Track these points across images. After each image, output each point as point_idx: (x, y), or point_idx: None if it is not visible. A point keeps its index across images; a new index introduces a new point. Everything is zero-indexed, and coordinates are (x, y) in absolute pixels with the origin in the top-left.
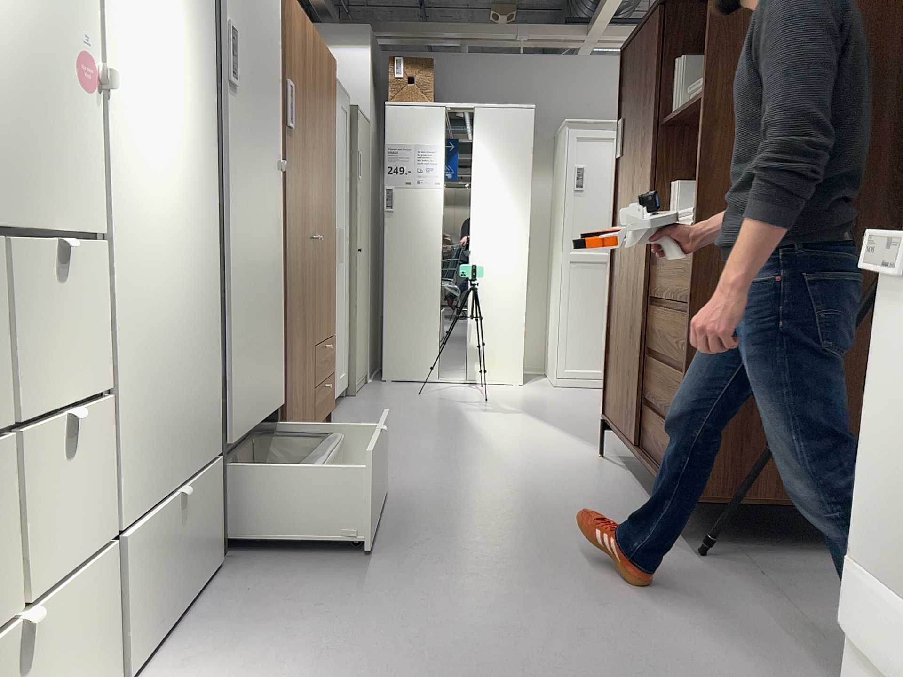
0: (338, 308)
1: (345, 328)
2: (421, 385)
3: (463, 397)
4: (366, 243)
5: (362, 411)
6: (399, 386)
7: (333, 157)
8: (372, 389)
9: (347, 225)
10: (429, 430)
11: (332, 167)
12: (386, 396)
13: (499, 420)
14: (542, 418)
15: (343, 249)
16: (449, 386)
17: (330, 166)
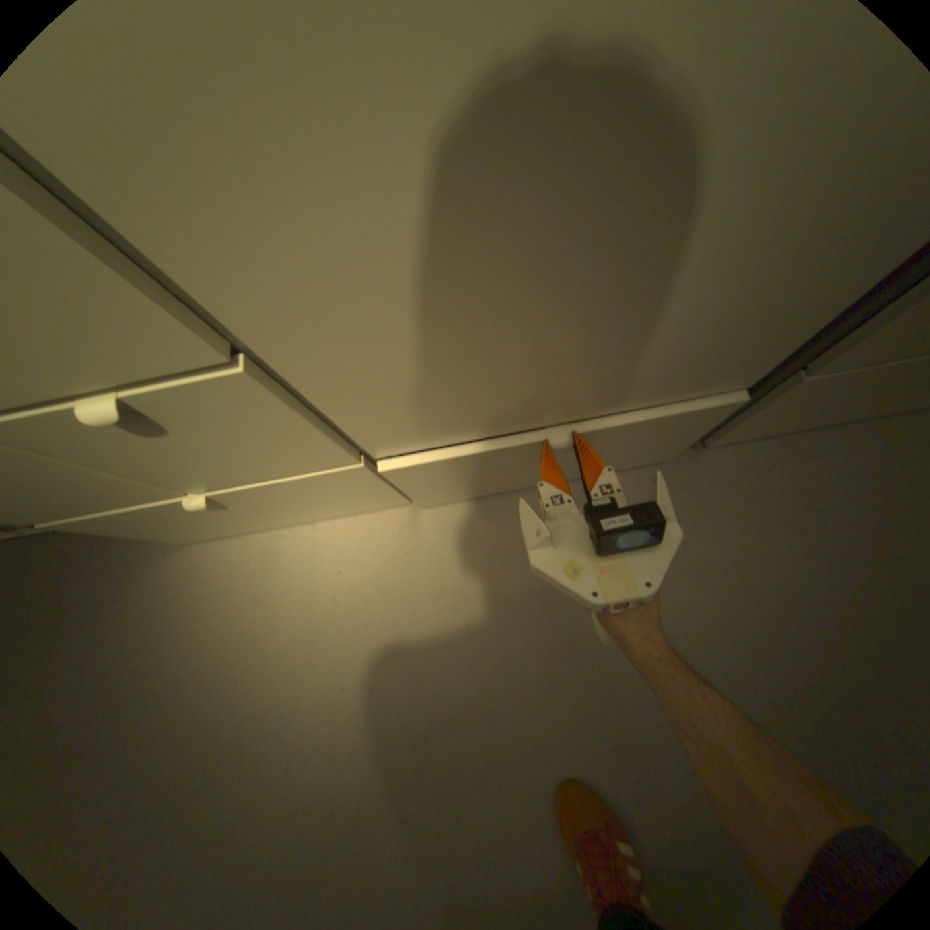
0: None
1: None
2: None
3: None
4: None
5: None
6: None
7: None
8: None
9: None
10: None
11: None
12: None
13: None
14: None
15: None
16: None
17: None
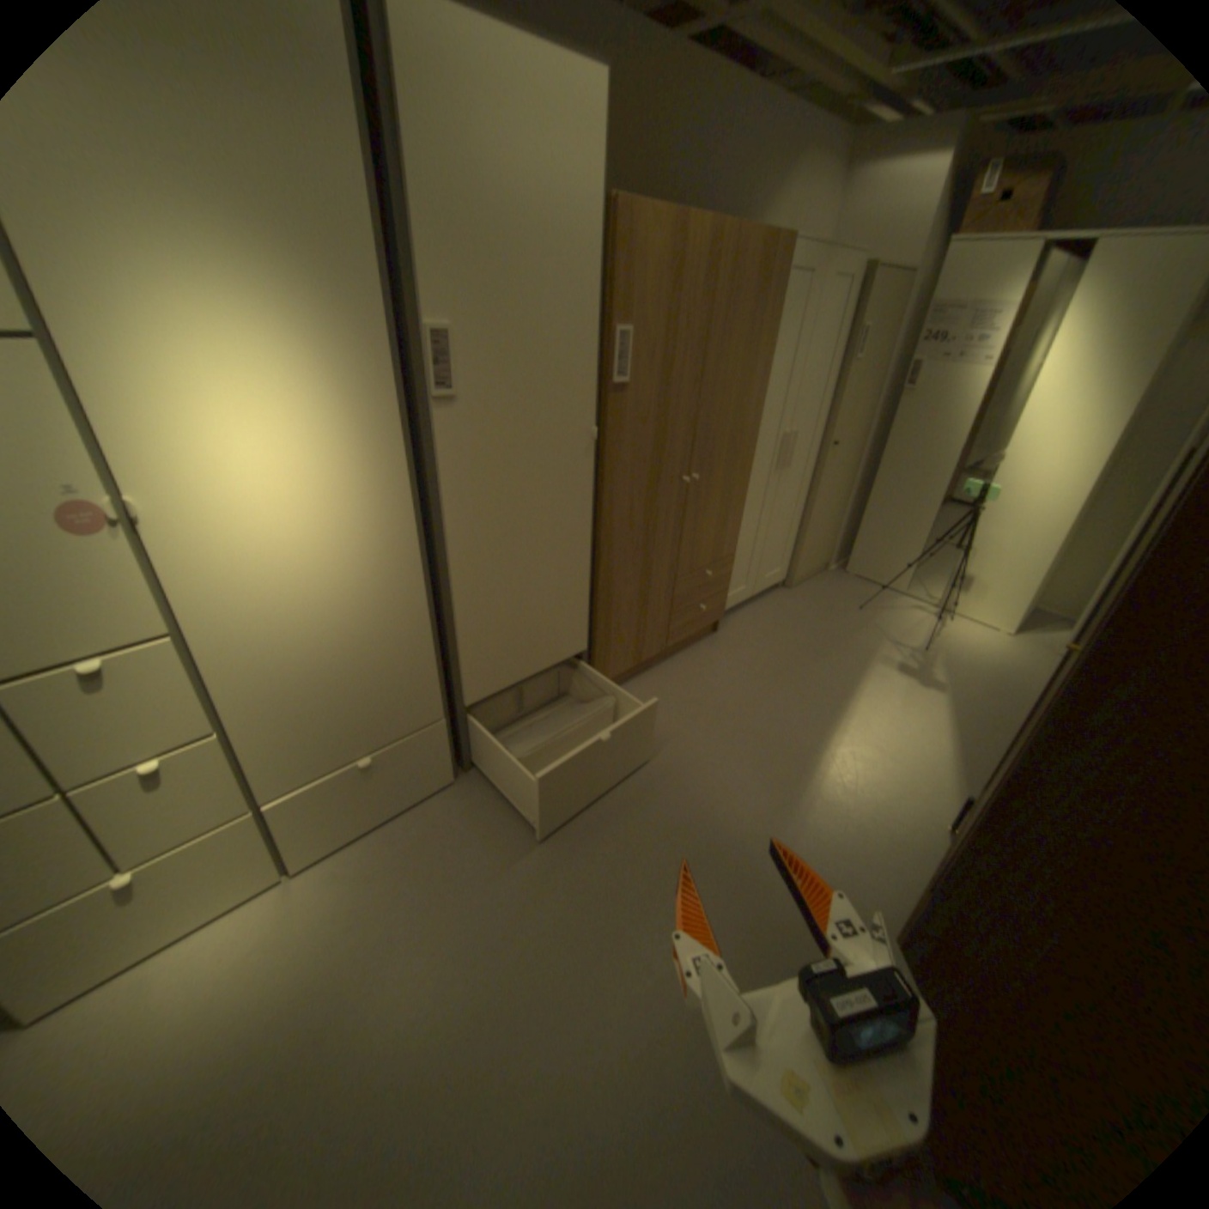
0: (777, 513)
1: (791, 528)
2: (881, 592)
3: (905, 632)
4: (859, 431)
5: (772, 617)
6: (854, 587)
7: (762, 368)
8: (820, 584)
9: (821, 419)
10: (800, 676)
11: (756, 381)
12: (821, 600)
13: (898, 694)
14: (962, 713)
15: (803, 449)
16: (910, 605)
17: (750, 382)
